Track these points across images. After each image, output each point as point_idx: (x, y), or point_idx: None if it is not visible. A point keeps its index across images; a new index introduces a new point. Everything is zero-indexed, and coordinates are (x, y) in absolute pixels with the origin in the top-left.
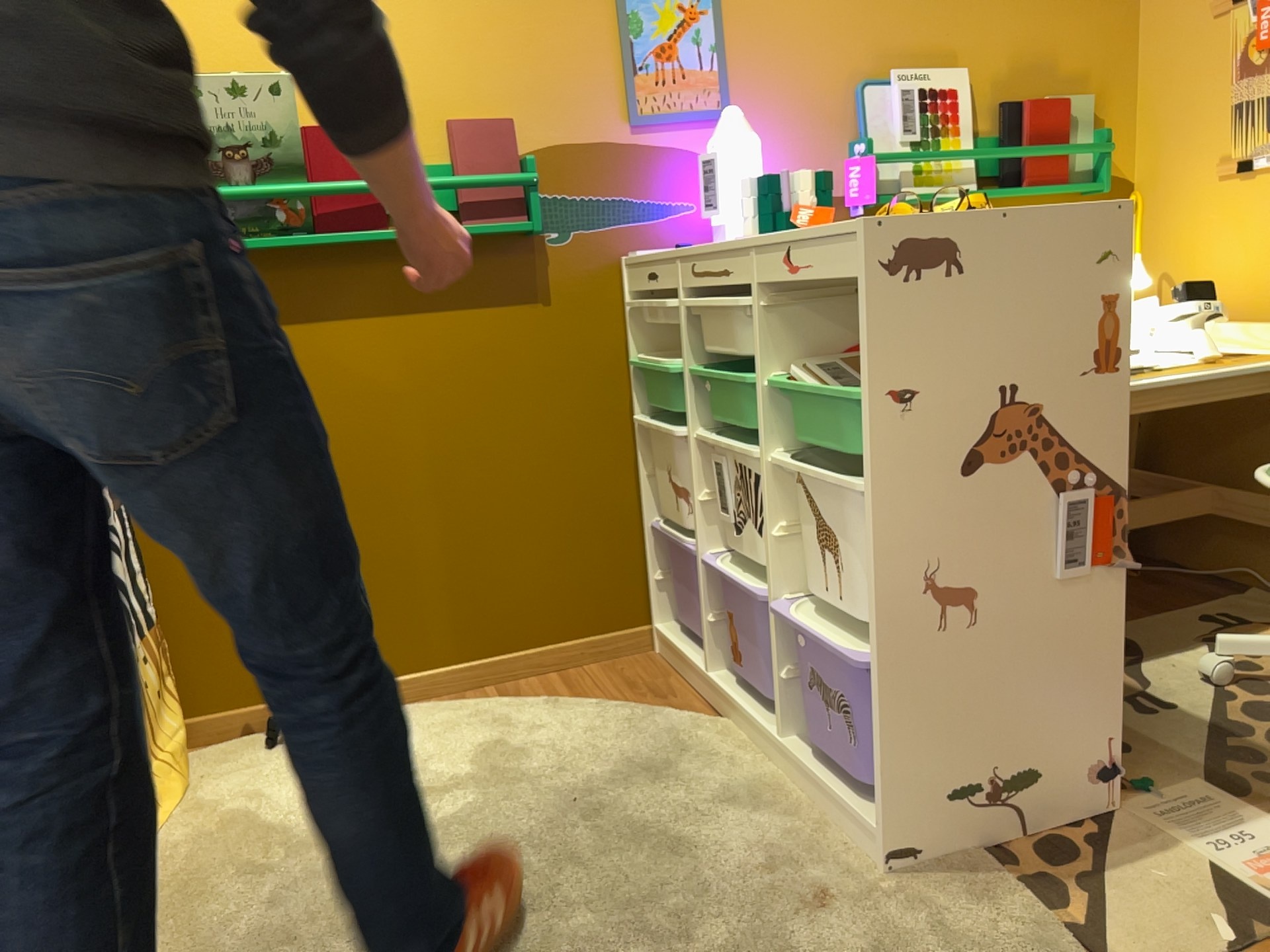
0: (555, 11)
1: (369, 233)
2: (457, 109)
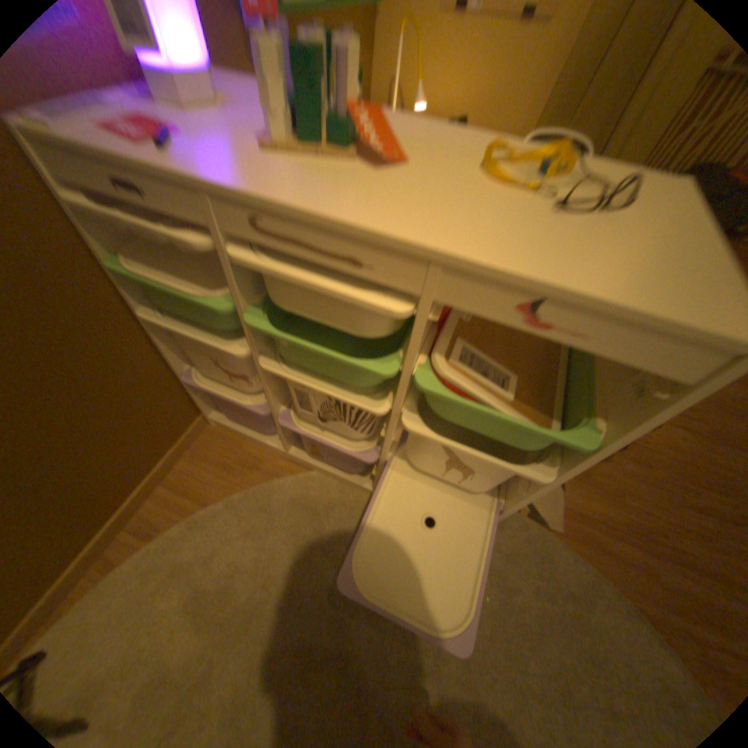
0: None
1: None
2: None
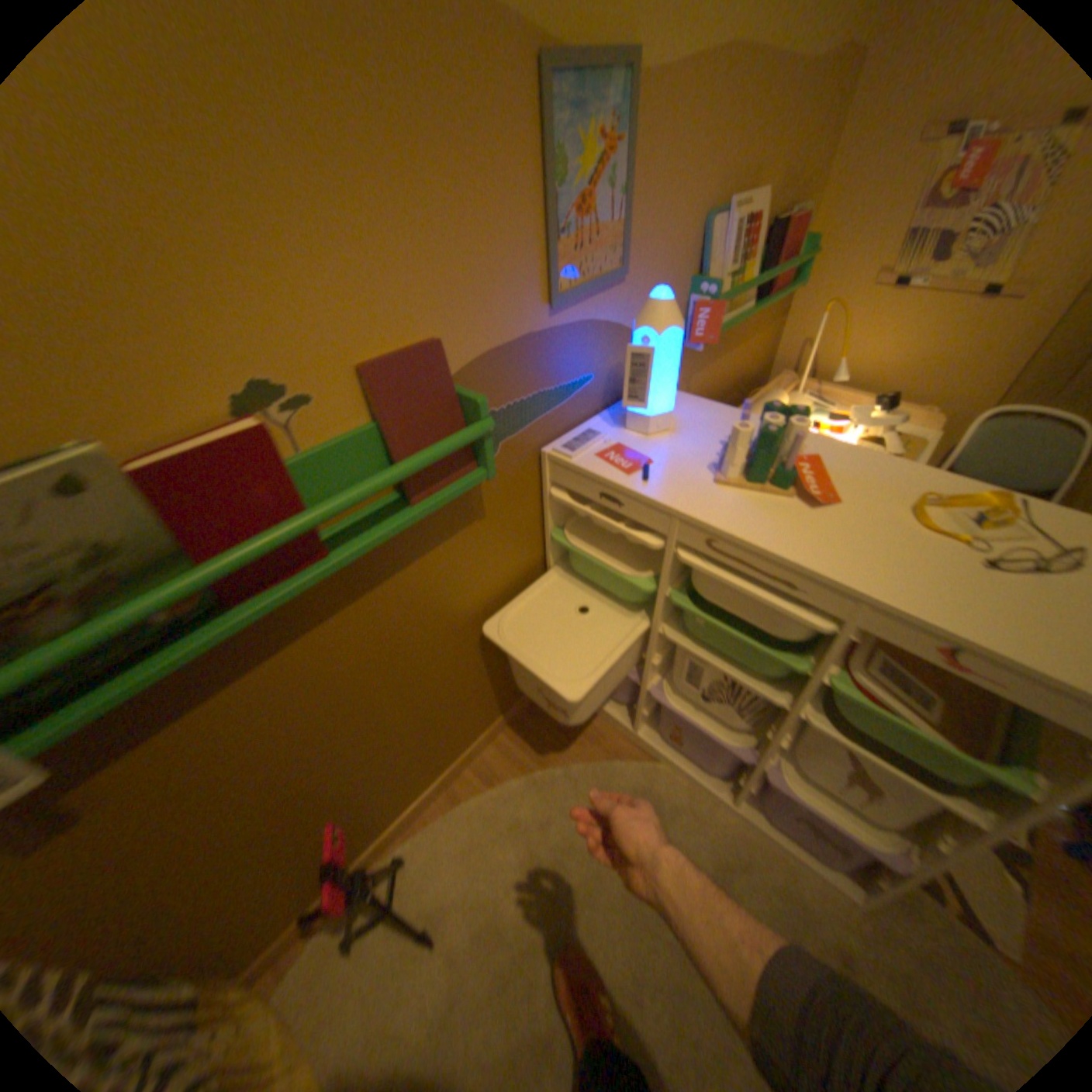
0: (474, 150)
1: (311, 570)
2: (368, 342)
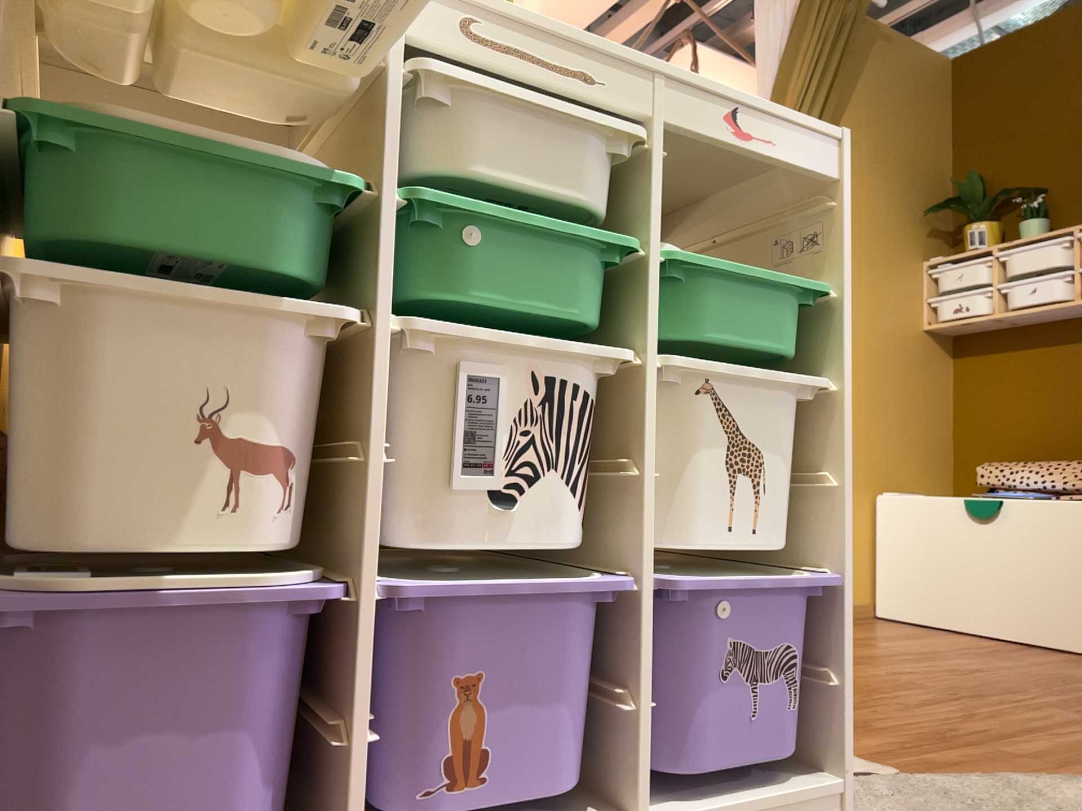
0: None
1: None
2: None
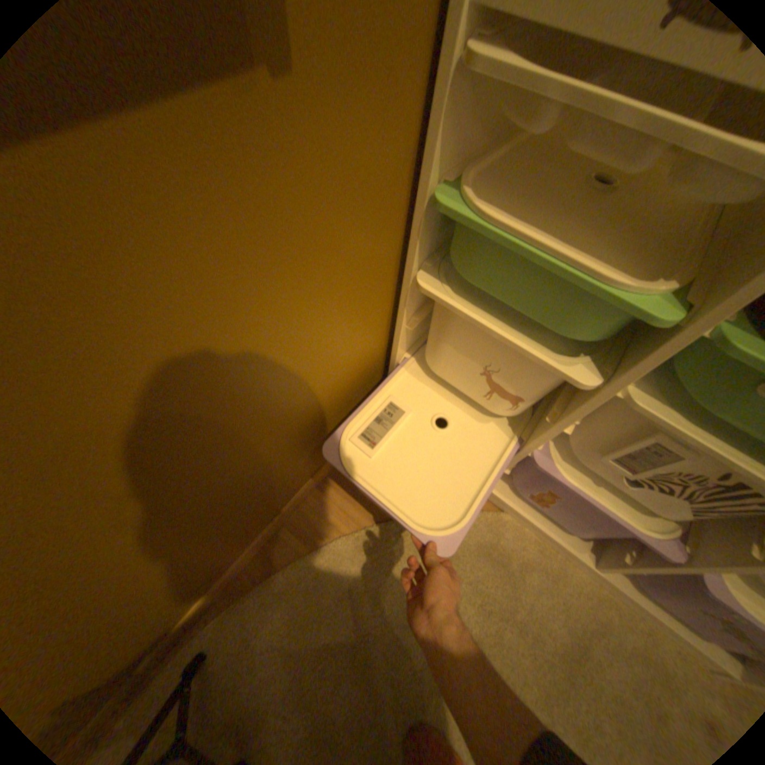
0: None
1: None
2: None
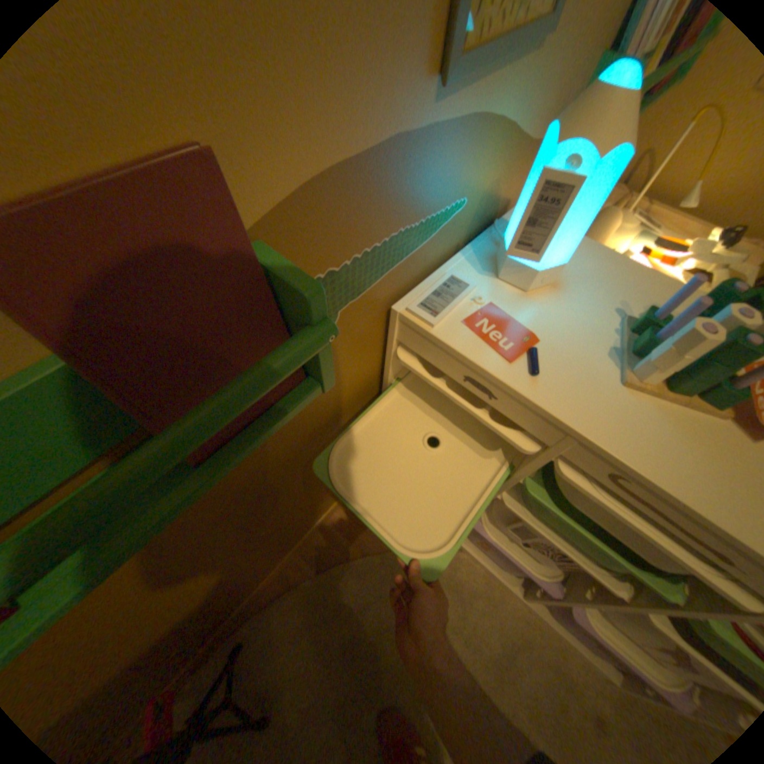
0: None
1: None
2: None
